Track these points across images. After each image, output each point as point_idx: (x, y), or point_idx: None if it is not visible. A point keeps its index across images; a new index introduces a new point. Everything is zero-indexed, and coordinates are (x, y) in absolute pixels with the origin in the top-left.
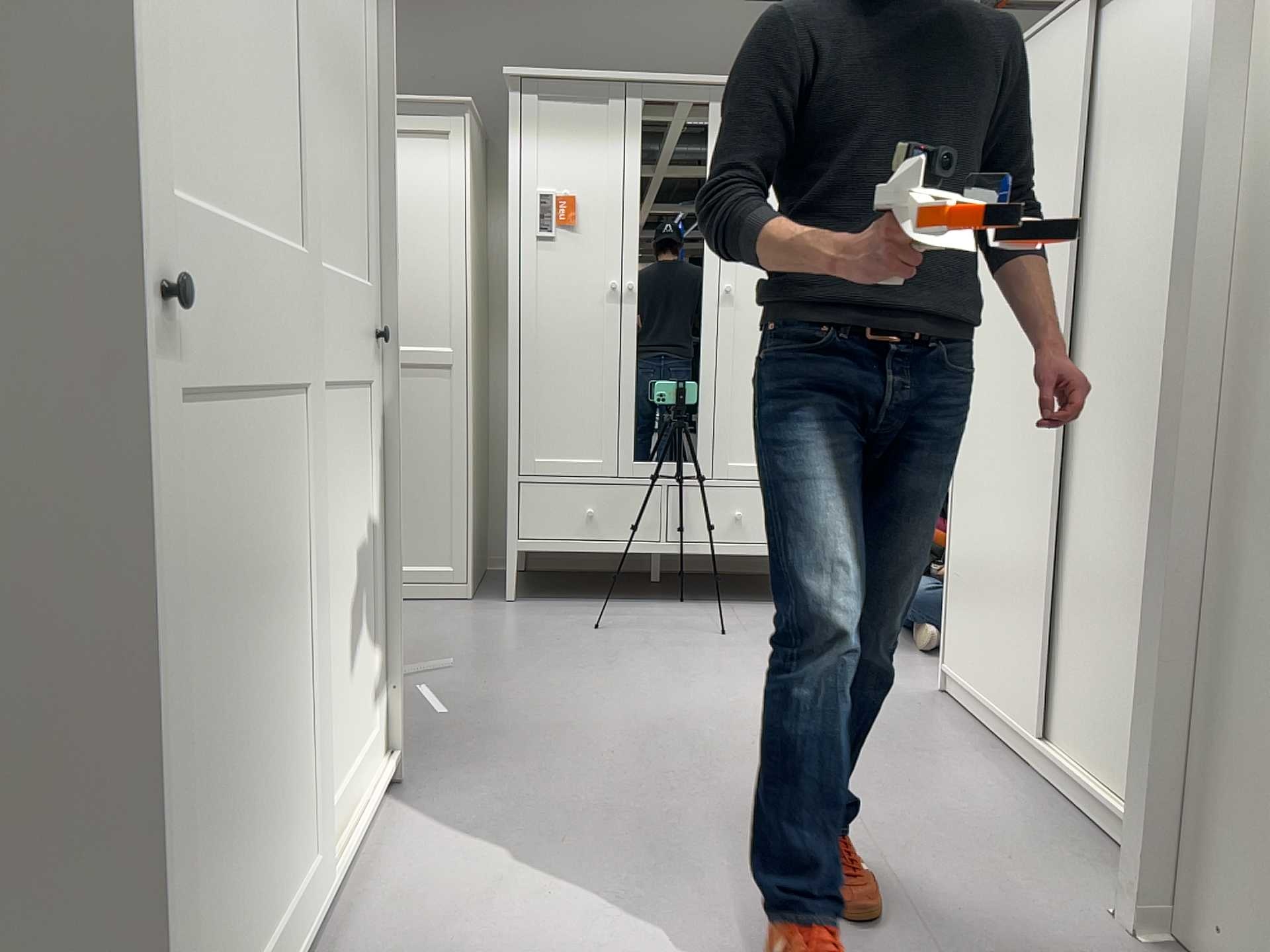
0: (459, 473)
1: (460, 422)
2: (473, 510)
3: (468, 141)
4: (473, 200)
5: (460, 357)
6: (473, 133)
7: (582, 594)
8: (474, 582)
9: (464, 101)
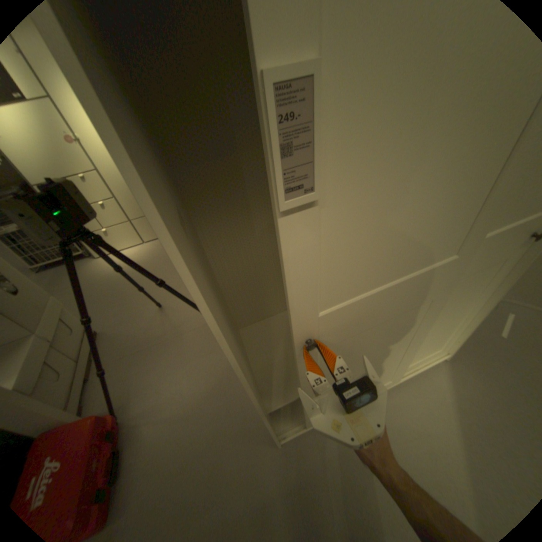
0: None
1: None
2: None
3: None
4: None
5: None
6: None
7: None
8: None
9: None
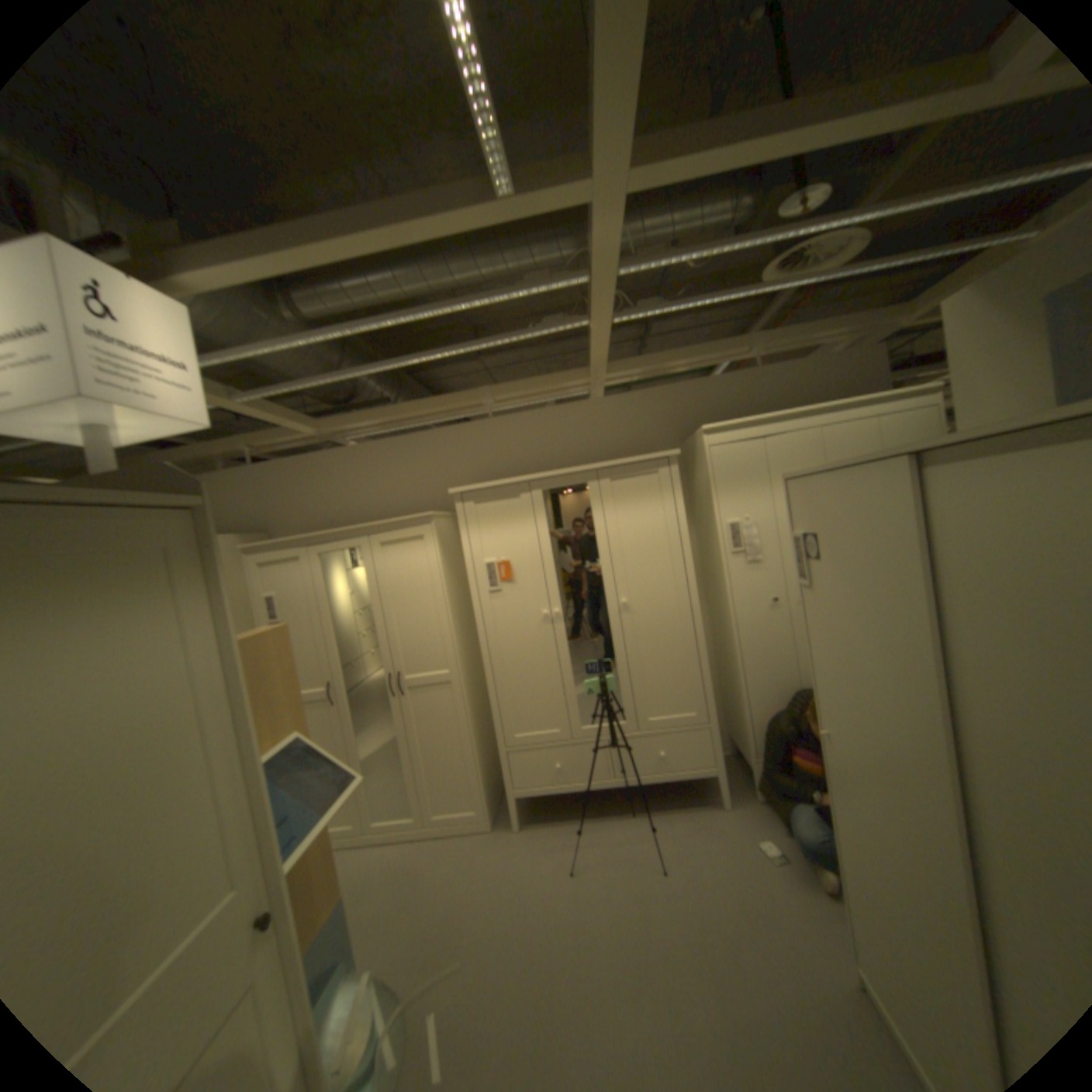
0: (468, 752)
1: (462, 718)
2: (482, 771)
3: (436, 539)
4: (448, 572)
5: (455, 676)
6: (440, 530)
7: (565, 812)
8: (492, 816)
9: (428, 516)
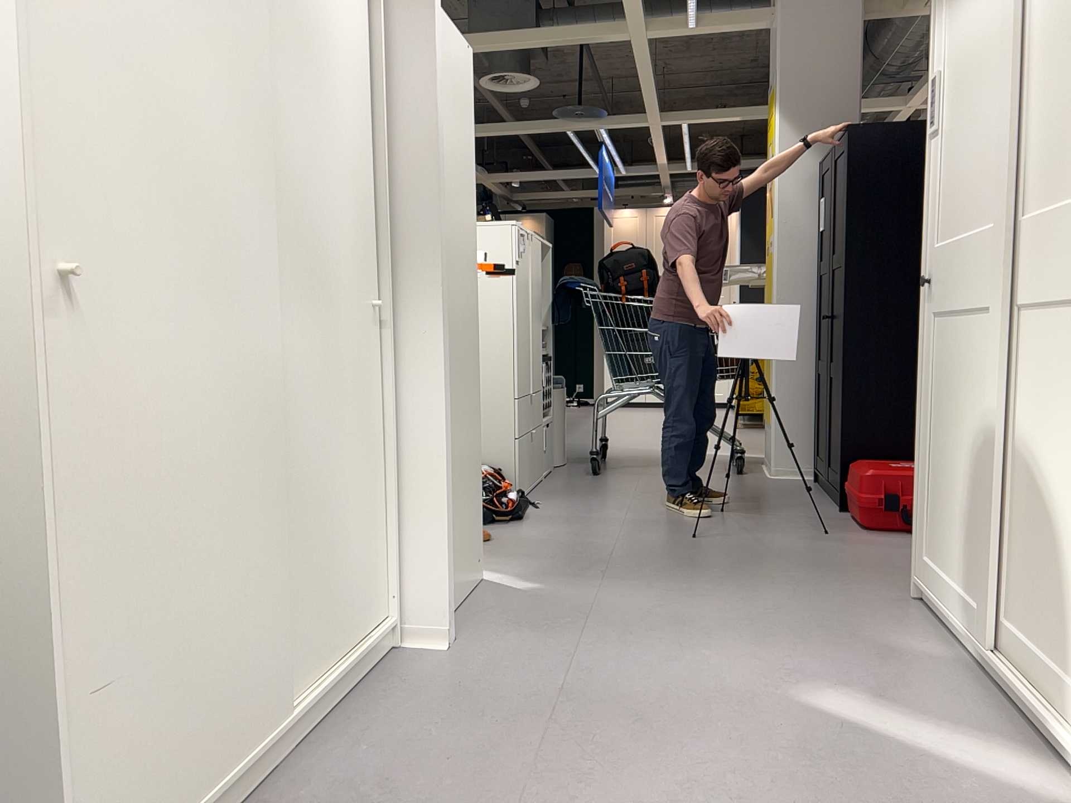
0: None
1: None
2: None
3: None
4: None
5: None
6: None
7: None
8: None
9: None
